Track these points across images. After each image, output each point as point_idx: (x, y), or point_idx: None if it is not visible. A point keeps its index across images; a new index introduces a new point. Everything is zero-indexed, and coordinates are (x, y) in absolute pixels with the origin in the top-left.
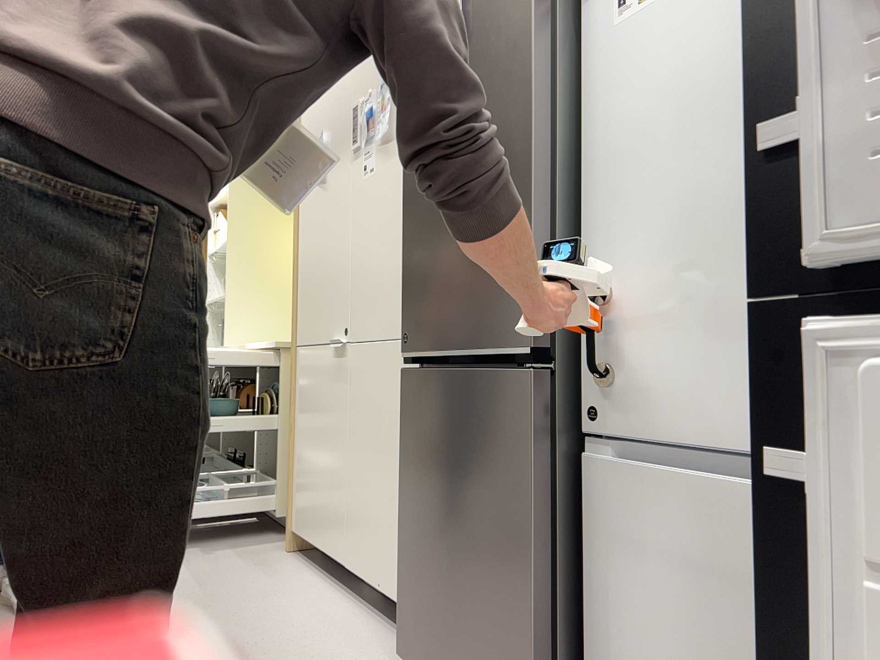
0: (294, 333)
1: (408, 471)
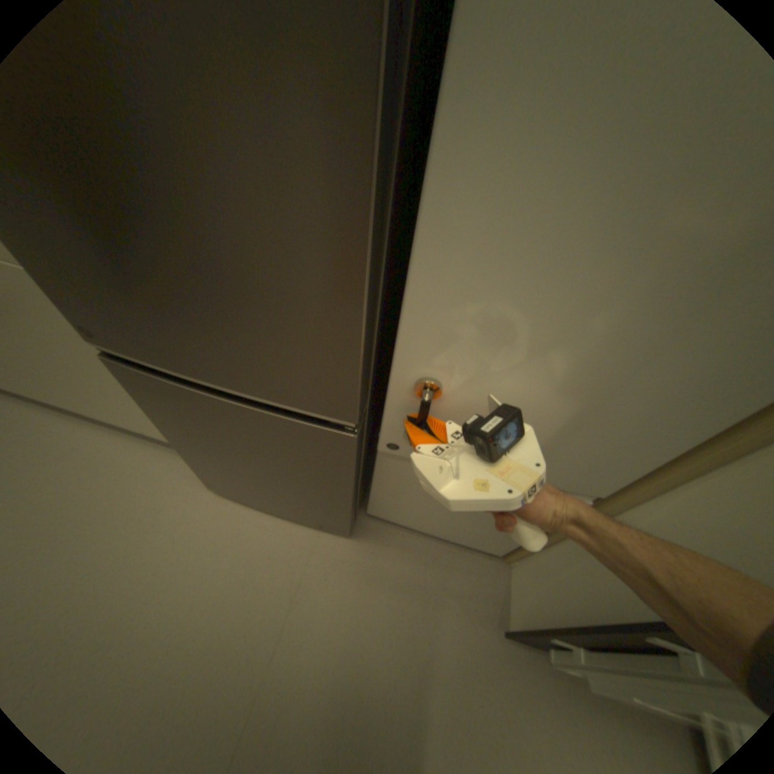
0: None
1: (169, 427)
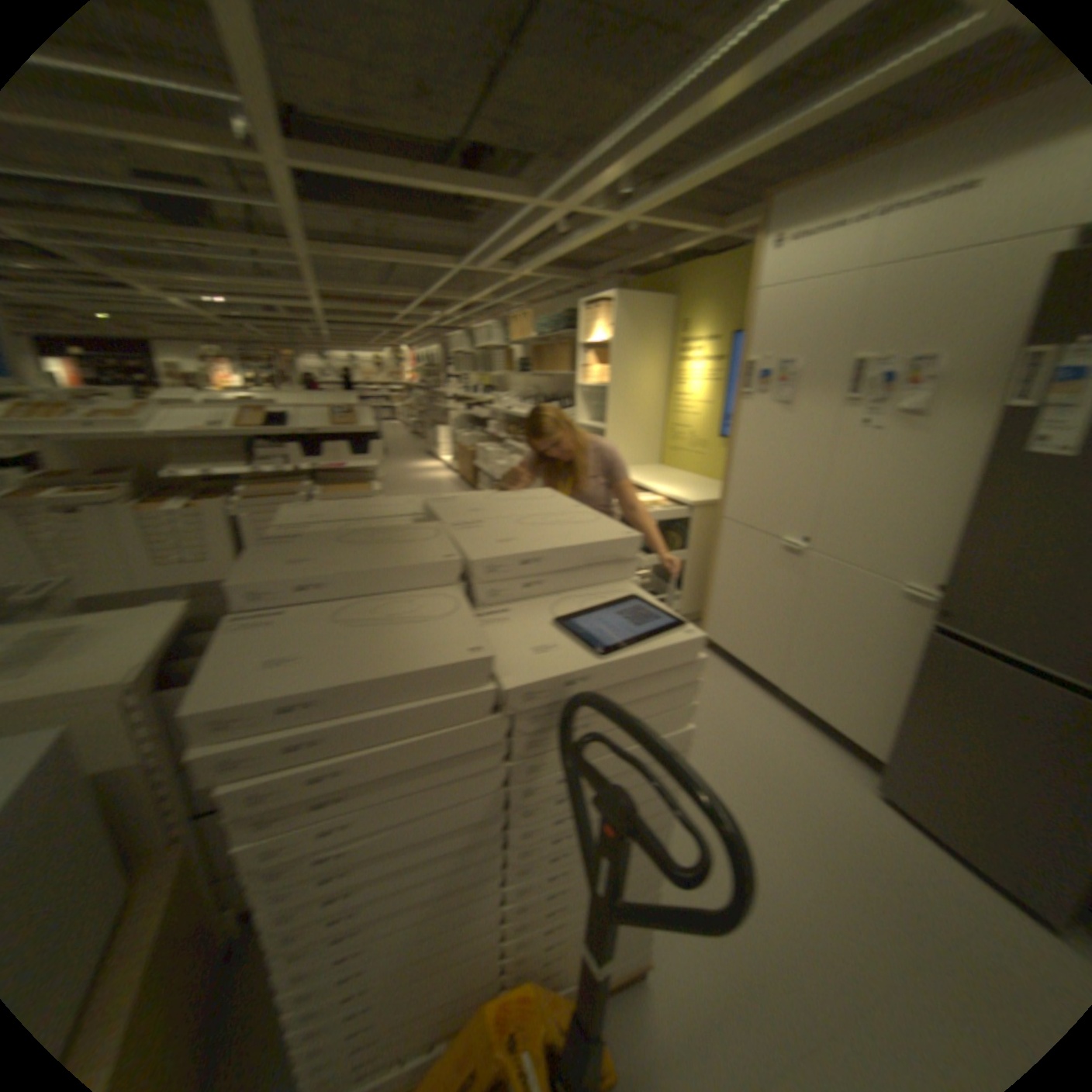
0: (721, 507)
1: (927, 700)
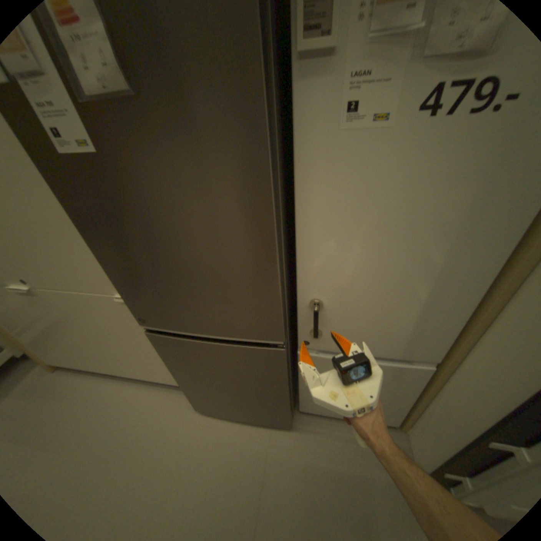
0: None
1: (177, 368)
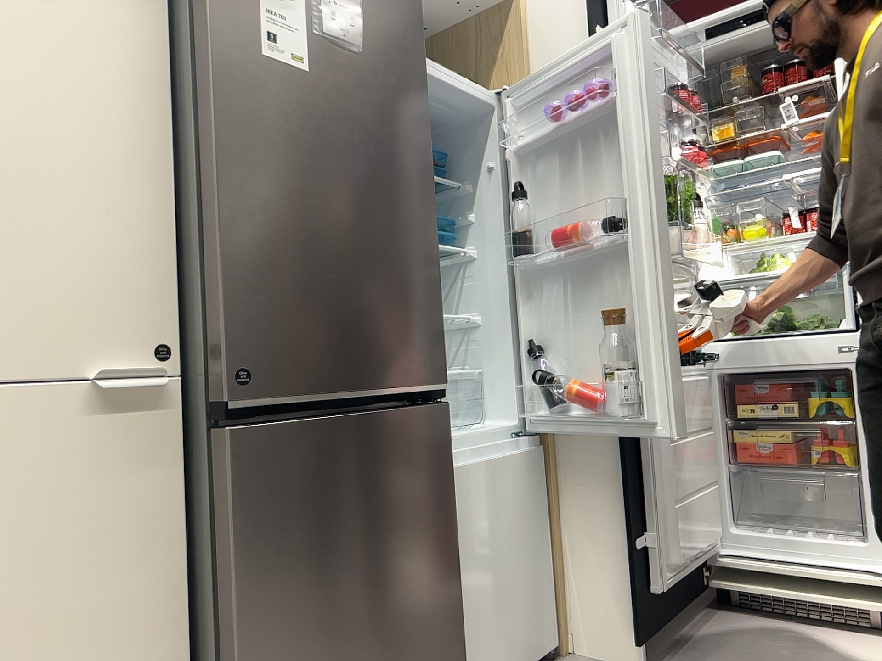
0: None
1: (262, 583)
